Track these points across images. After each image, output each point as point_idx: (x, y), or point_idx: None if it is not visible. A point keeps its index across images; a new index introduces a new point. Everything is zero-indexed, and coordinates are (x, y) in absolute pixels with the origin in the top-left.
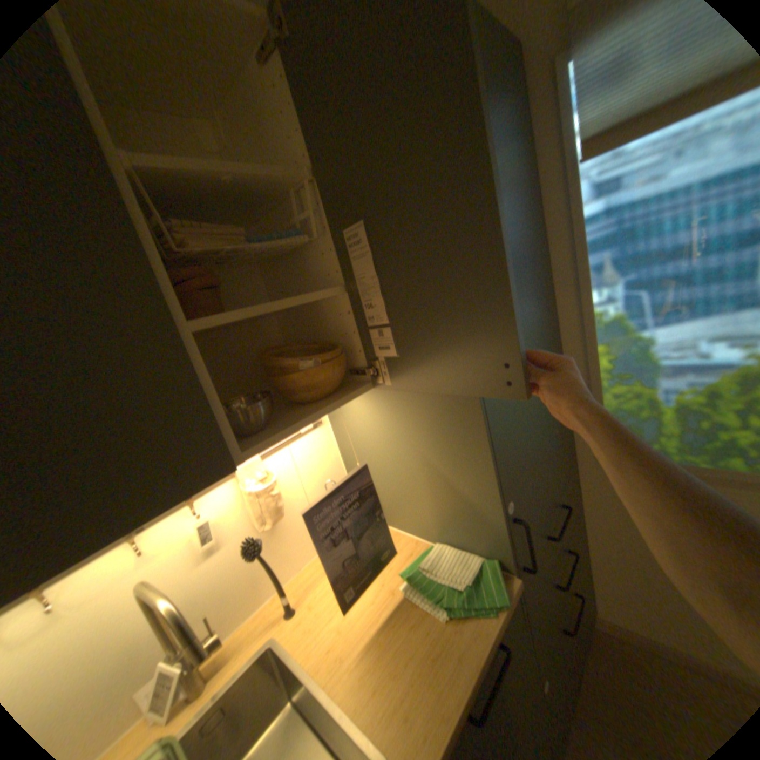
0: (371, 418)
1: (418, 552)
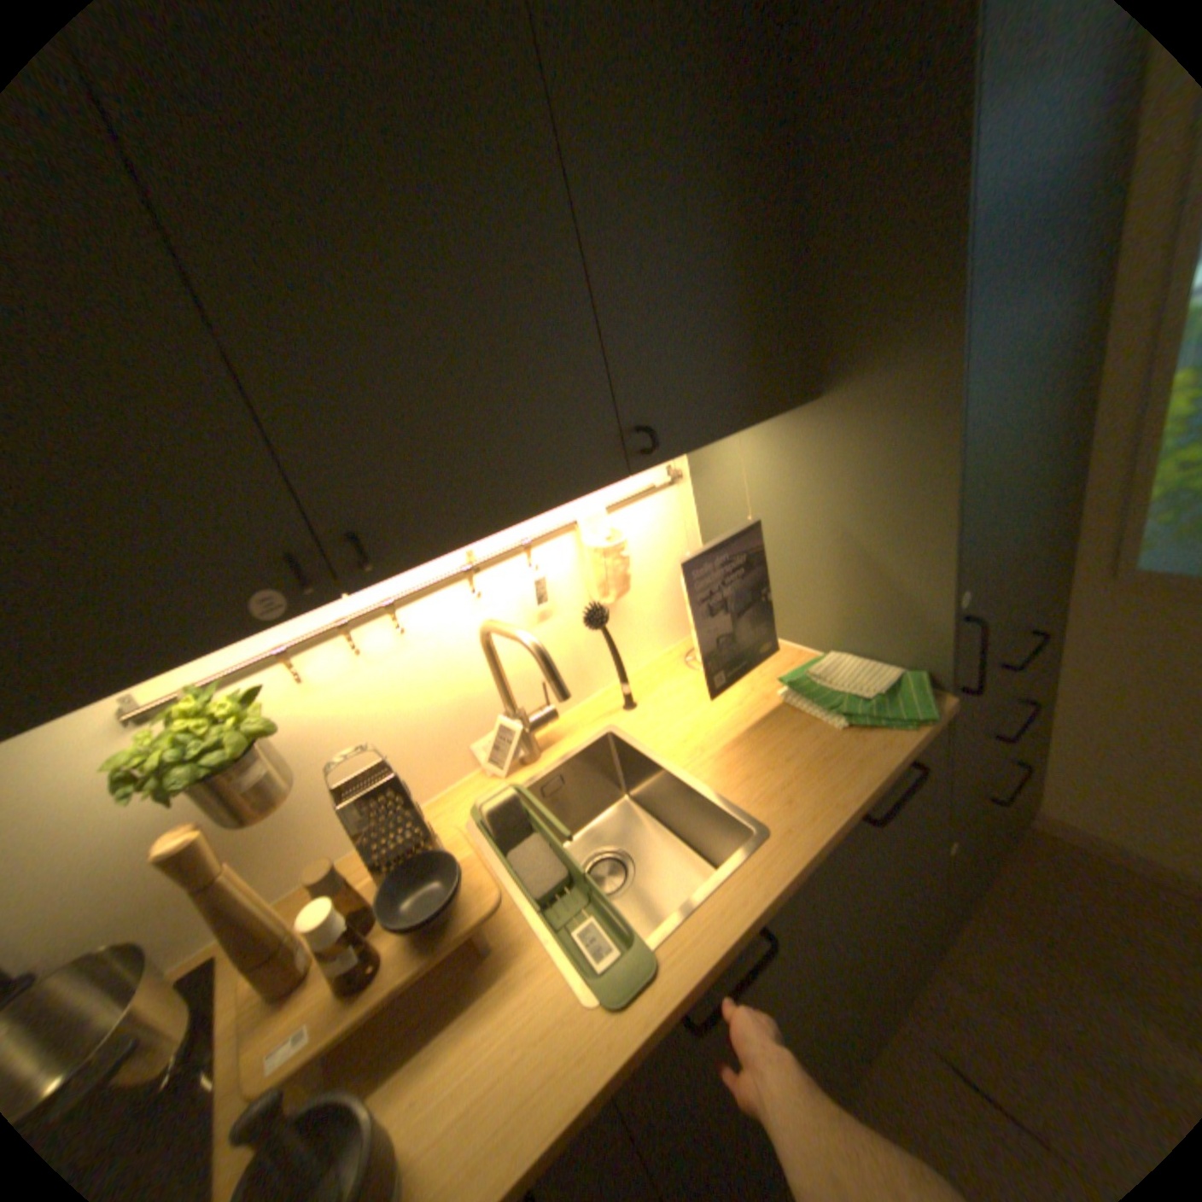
0: (761, 471)
1: (803, 660)
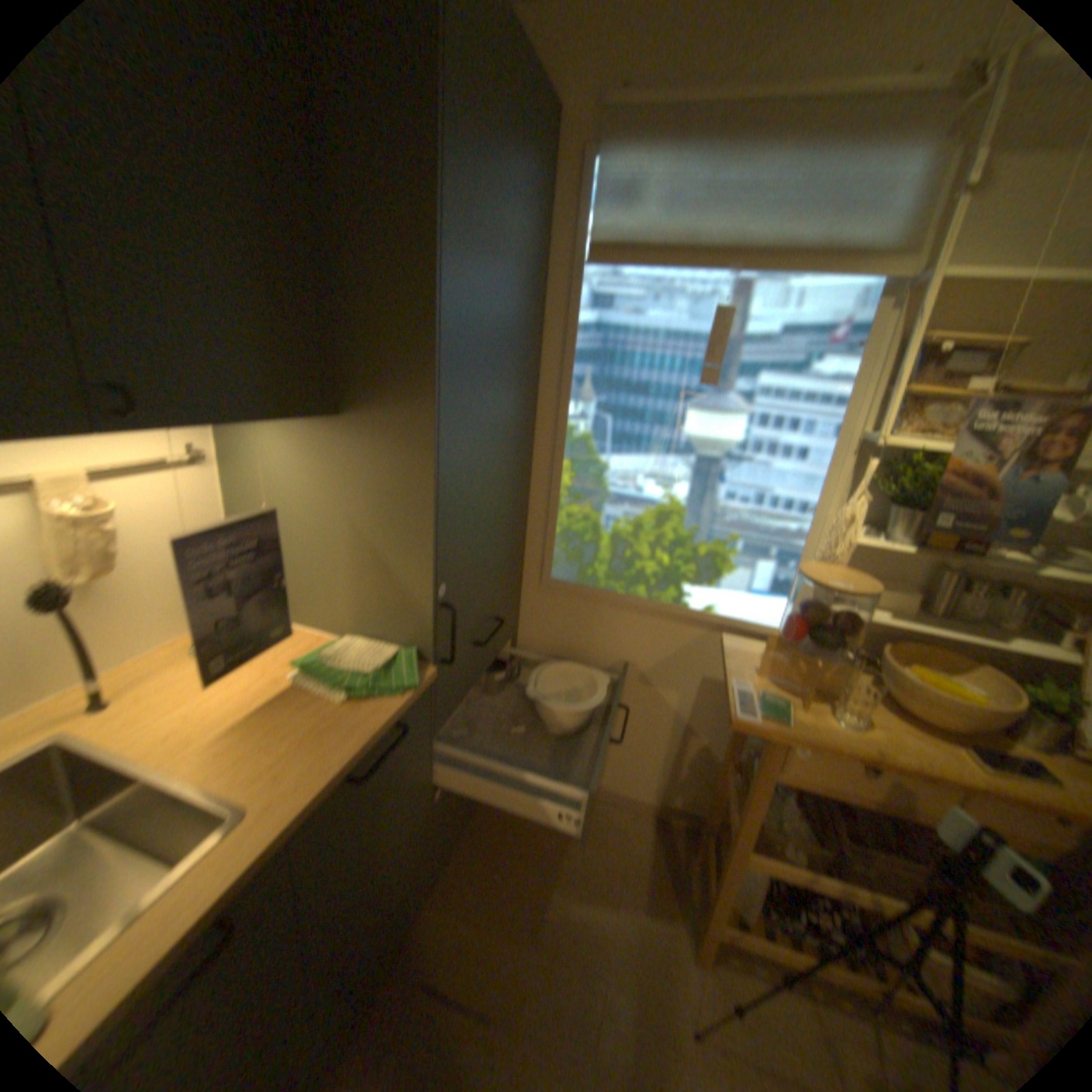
0: (289, 470)
1: (319, 647)
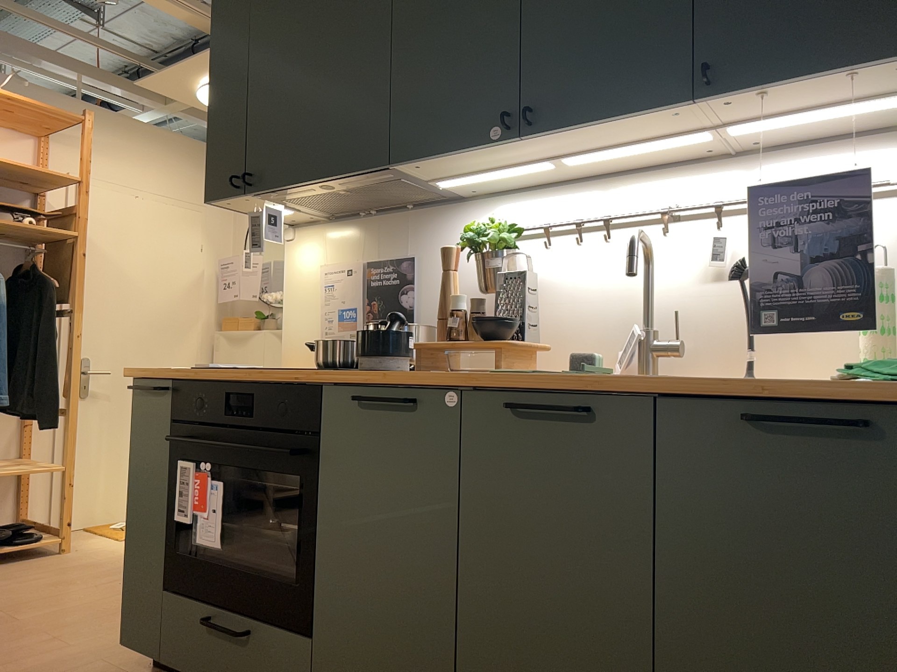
0: None
1: None
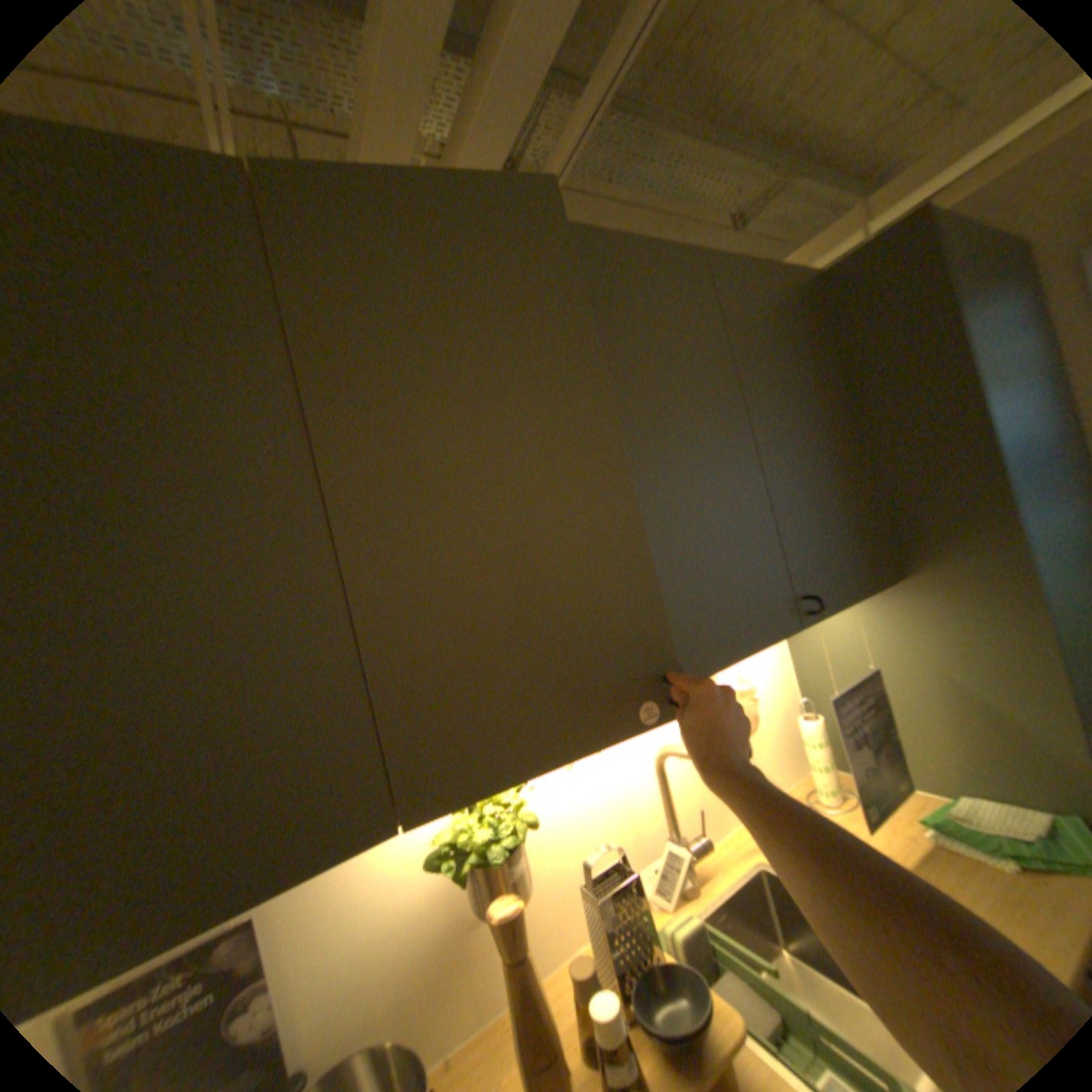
0: (857, 631)
1: (935, 804)
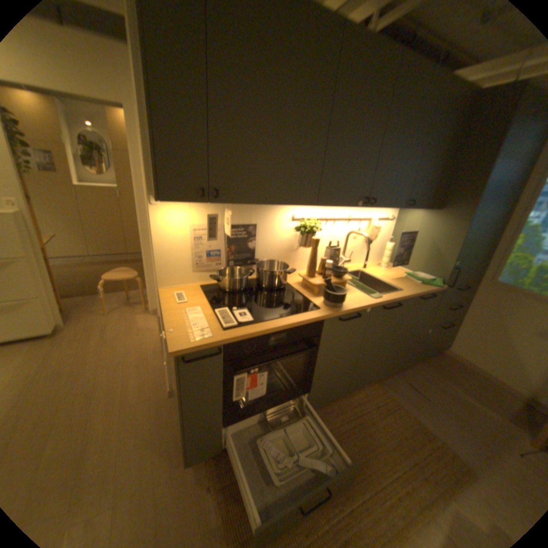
0: (418, 223)
1: (410, 272)
